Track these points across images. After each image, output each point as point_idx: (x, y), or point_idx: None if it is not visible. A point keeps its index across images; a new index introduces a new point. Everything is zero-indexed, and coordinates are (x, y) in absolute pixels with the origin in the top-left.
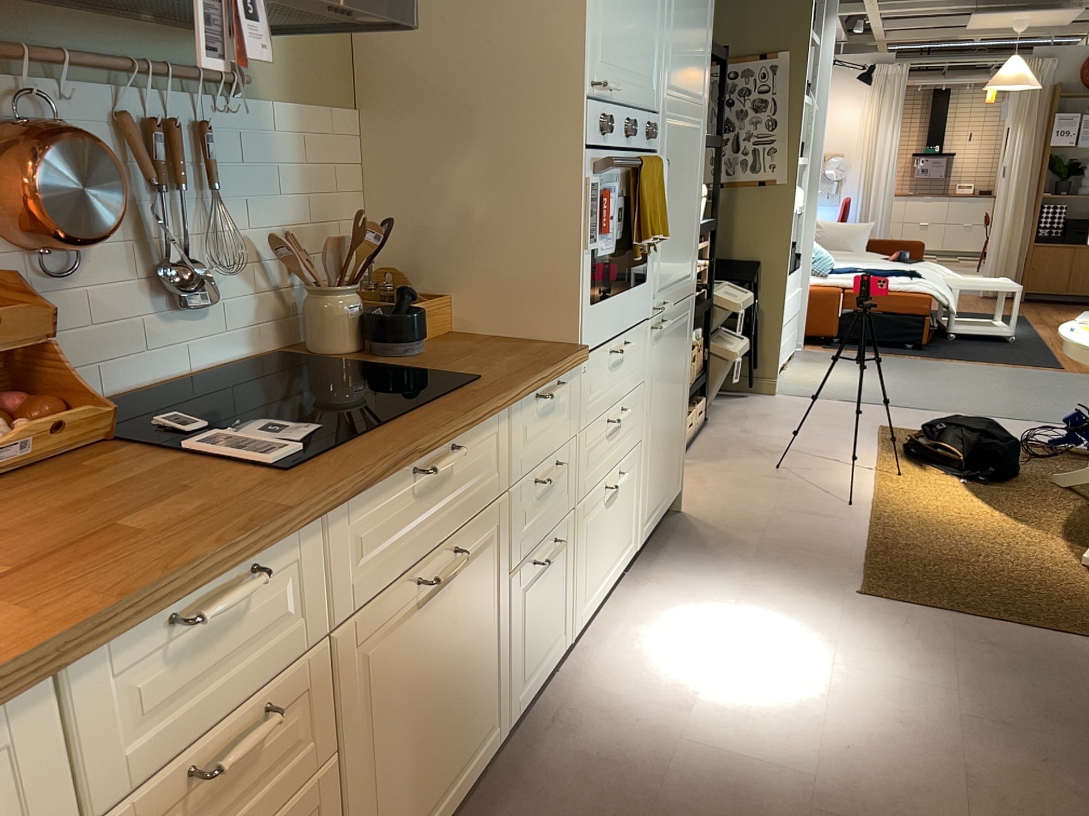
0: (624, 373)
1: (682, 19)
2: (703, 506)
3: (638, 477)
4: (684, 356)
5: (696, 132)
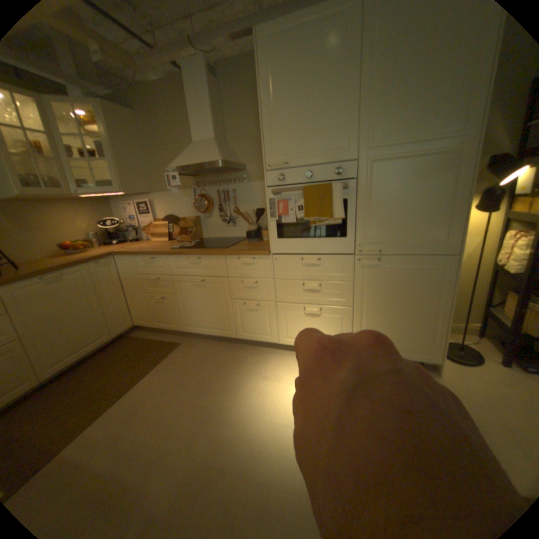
0: (320, 270)
1: (393, 98)
2: (463, 386)
3: (348, 321)
4: (434, 287)
5: (445, 153)
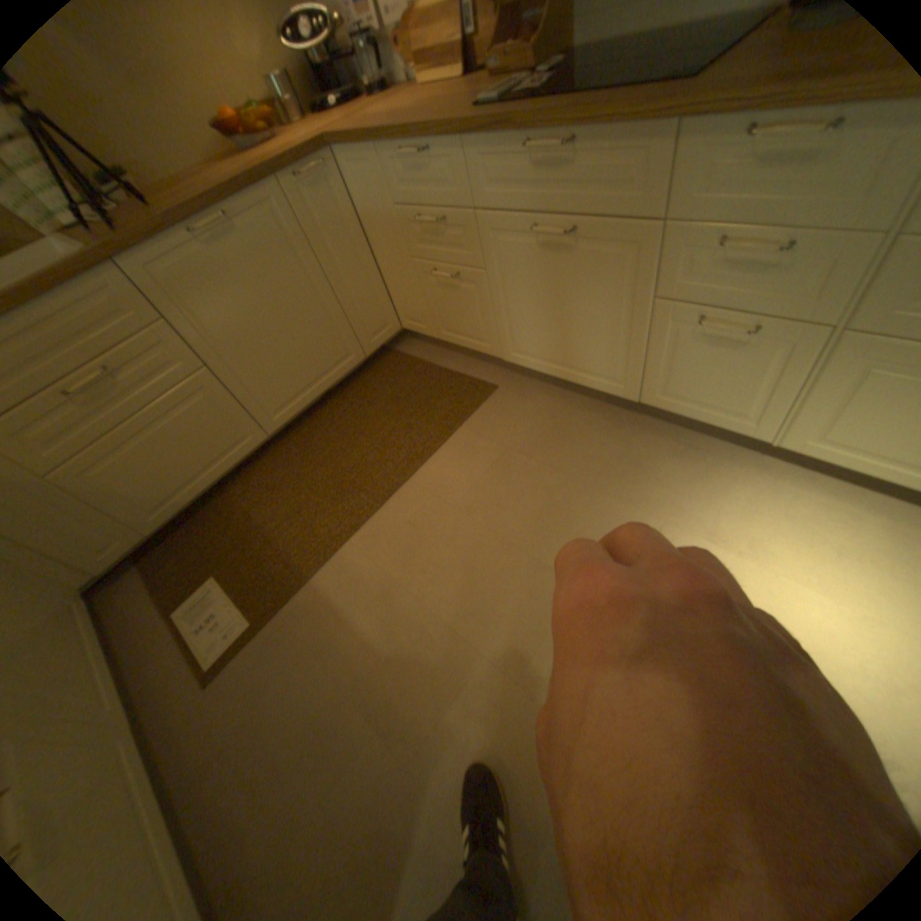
0: None
1: None
2: None
3: None
4: None
5: None
